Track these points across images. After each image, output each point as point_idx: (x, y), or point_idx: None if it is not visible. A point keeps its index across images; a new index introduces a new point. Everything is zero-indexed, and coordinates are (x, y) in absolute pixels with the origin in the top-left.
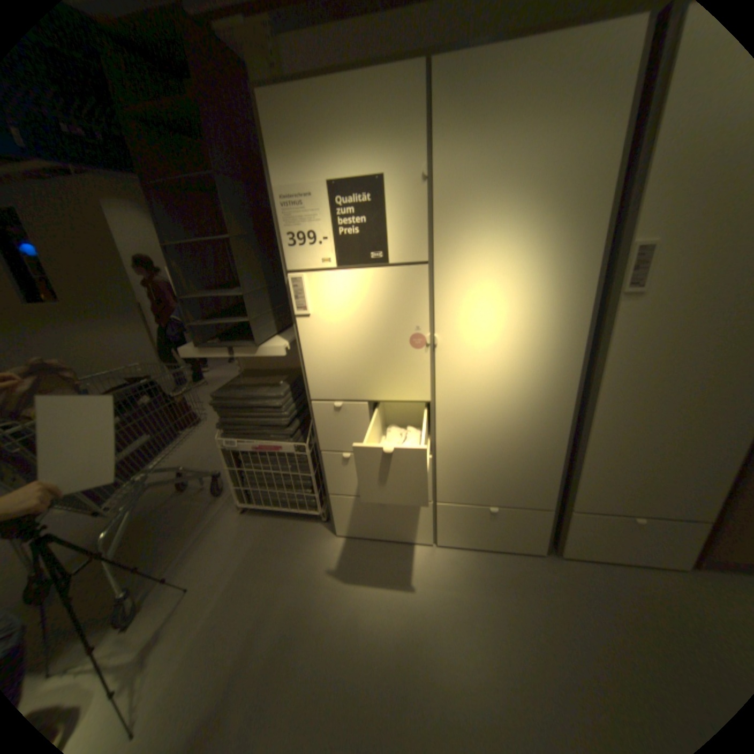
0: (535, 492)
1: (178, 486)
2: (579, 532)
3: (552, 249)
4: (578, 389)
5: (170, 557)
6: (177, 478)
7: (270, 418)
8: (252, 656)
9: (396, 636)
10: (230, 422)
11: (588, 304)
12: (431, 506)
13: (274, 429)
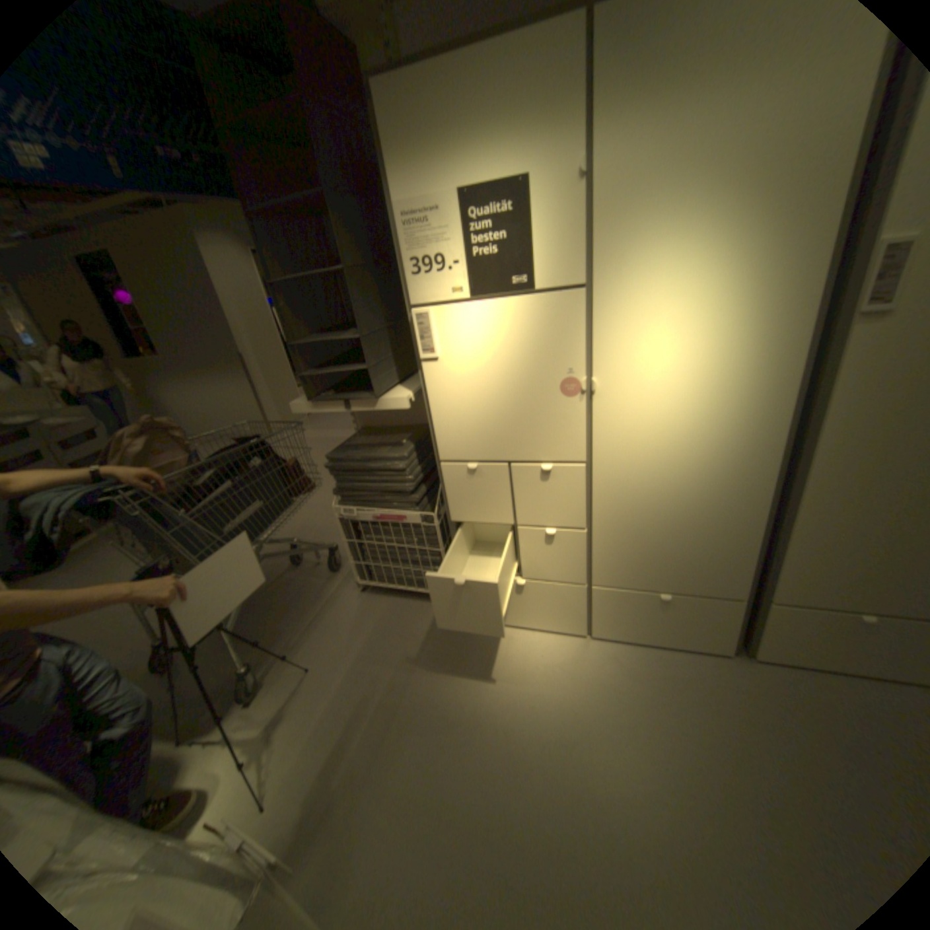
0: (721, 577)
1: (294, 559)
2: (780, 629)
3: (757, 257)
4: (786, 445)
5: (289, 635)
6: (292, 551)
7: (394, 483)
8: (380, 743)
9: (542, 736)
10: (349, 487)
11: (805, 330)
12: (585, 590)
13: (398, 496)
